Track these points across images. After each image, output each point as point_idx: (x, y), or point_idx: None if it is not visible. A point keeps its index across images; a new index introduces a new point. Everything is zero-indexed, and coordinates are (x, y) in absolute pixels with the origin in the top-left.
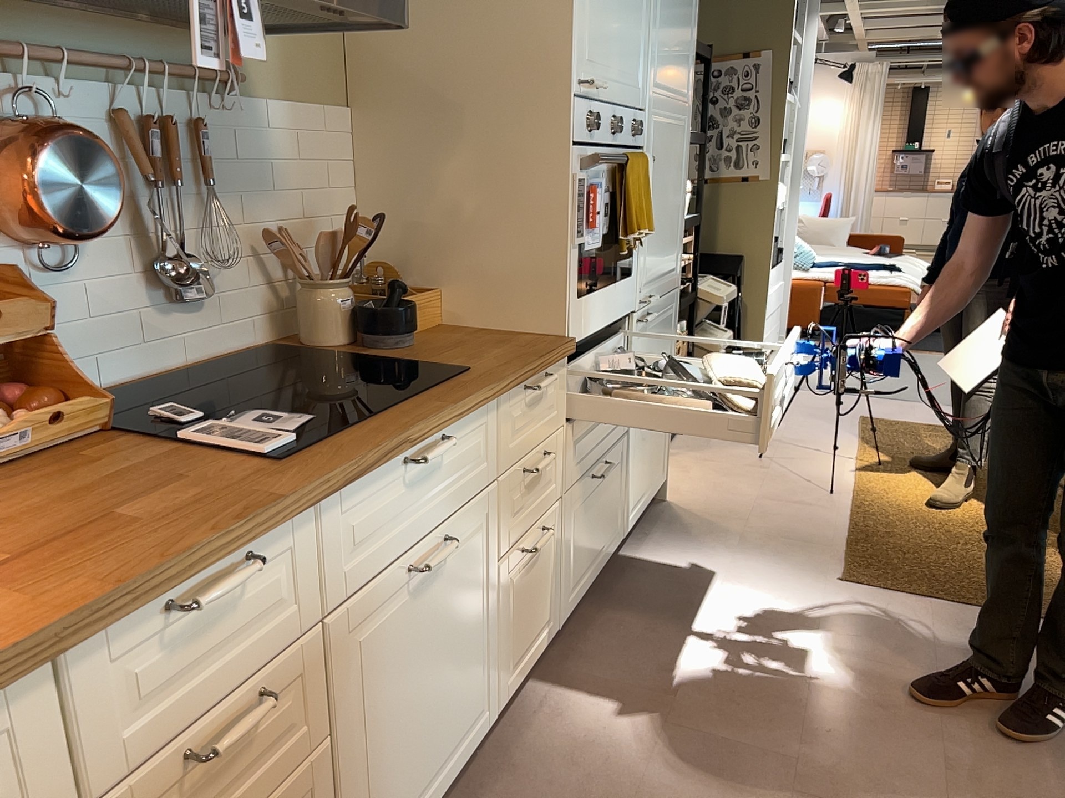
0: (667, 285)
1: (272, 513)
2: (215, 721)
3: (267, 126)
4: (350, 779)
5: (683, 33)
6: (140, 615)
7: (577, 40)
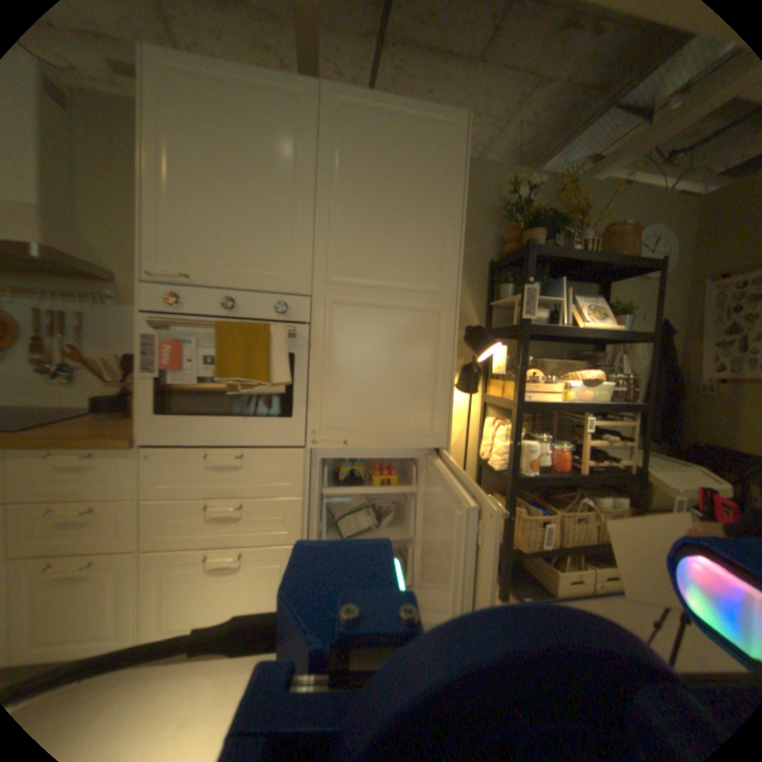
0: (408, 441)
1: None
2: None
3: (122, 315)
4: None
5: (419, 233)
6: None
7: (138, 243)
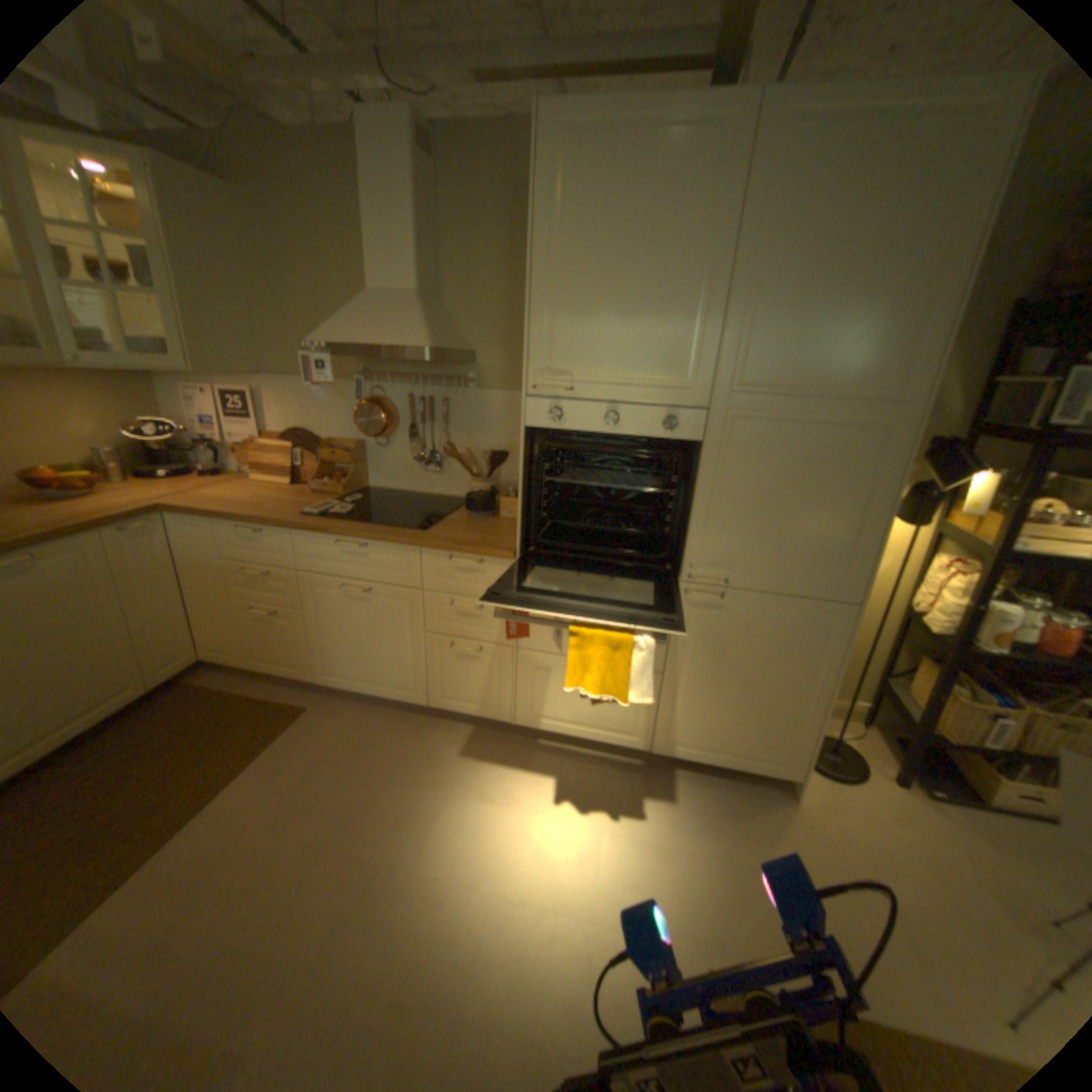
0: (807, 589)
1: (260, 522)
2: (252, 569)
3: (484, 401)
4: (311, 636)
5: (880, 314)
6: (226, 525)
7: (526, 355)
